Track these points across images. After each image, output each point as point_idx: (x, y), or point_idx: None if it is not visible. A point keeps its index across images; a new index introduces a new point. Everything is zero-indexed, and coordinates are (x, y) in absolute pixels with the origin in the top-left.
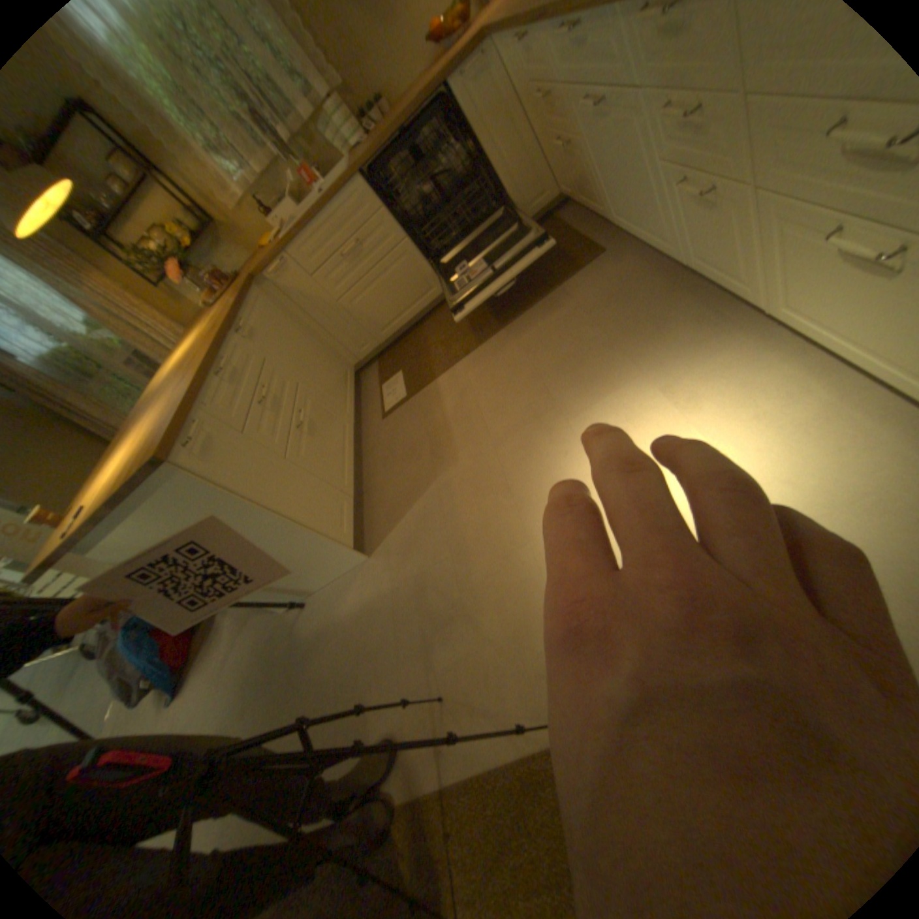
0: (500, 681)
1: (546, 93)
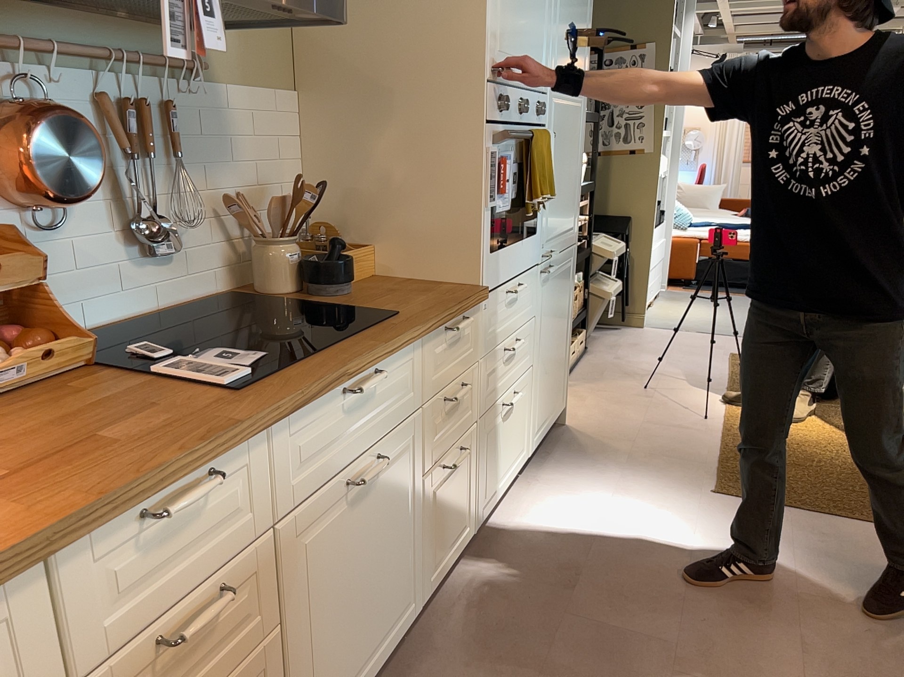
0: (867, 550)
1: (230, 592)
